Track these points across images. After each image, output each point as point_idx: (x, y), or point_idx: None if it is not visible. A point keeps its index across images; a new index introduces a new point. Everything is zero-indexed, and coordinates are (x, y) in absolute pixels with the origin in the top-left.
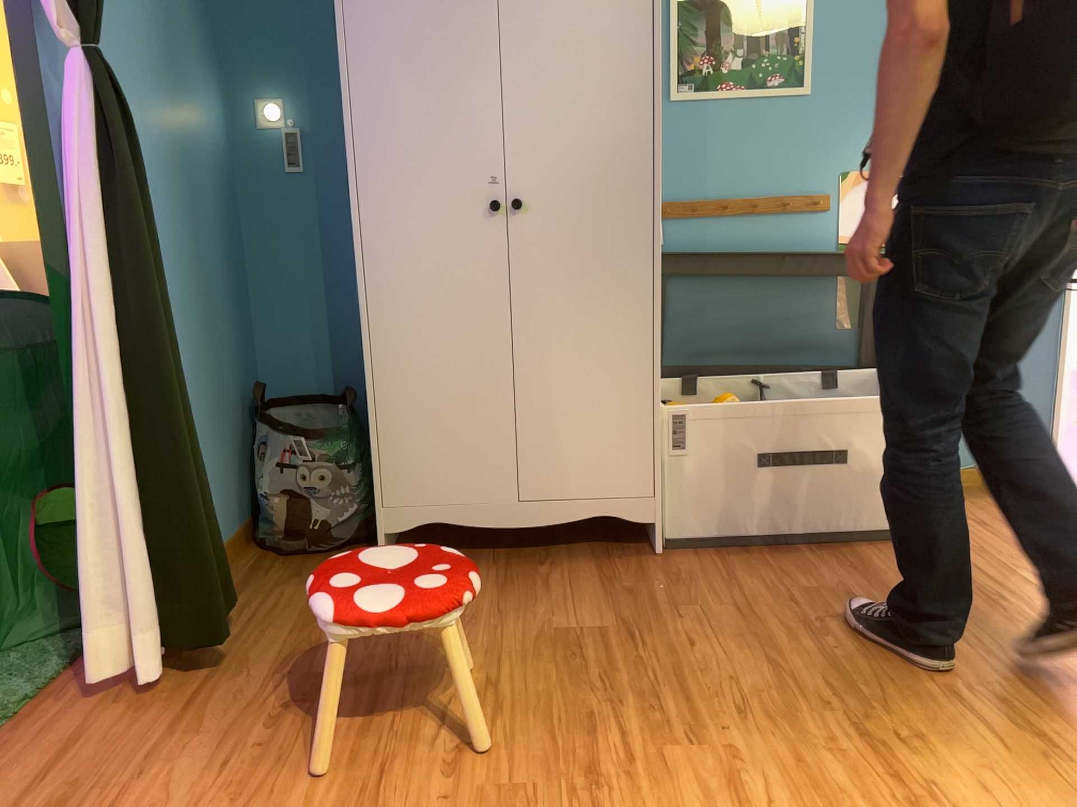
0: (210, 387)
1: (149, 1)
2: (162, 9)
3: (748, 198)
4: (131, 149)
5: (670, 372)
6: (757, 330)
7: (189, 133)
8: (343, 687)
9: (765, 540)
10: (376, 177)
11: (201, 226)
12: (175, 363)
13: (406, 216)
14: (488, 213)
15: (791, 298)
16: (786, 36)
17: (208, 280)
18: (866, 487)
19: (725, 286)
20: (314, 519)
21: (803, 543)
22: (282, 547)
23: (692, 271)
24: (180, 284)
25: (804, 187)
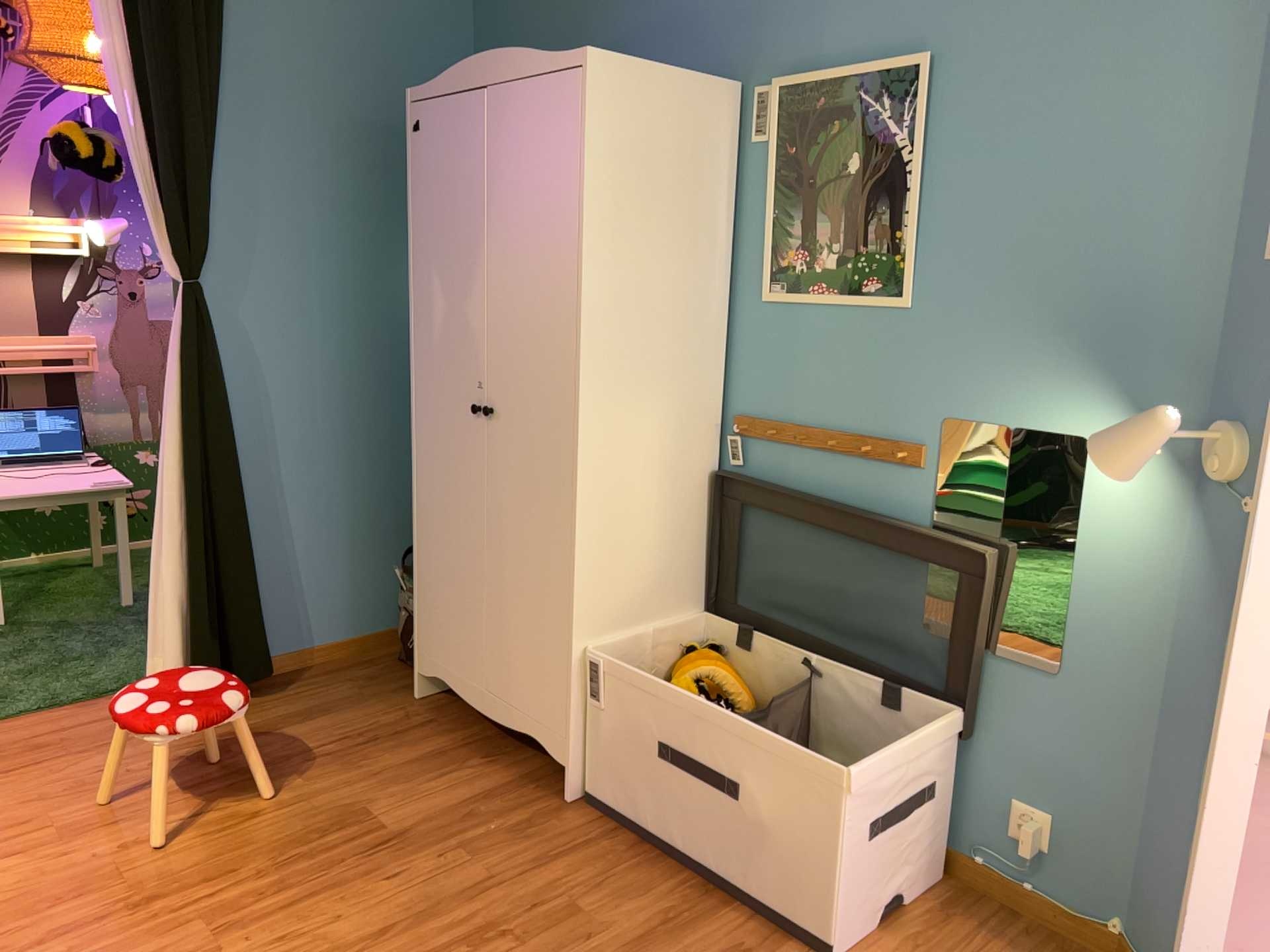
0: (372, 508)
1: (345, 211)
2: (366, 213)
3: (834, 430)
4: (212, 344)
5: (702, 615)
6: (832, 598)
7: (387, 306)
8: (217, 767)
9: (667, 846)
10: (422, 366)
11: (388, 379)
12: (230, 494)
13: (435, 403)
14: (476, 413)
15: (872, 570)
16: (886, 228)
17: (389, 422)
18: (763, 844)
19: (803, 531)
20: (410, 640)
21: (695, 872)
22: (397, 654)
23: (772, 504)
24: (340, 426)
25: (897, 429)
